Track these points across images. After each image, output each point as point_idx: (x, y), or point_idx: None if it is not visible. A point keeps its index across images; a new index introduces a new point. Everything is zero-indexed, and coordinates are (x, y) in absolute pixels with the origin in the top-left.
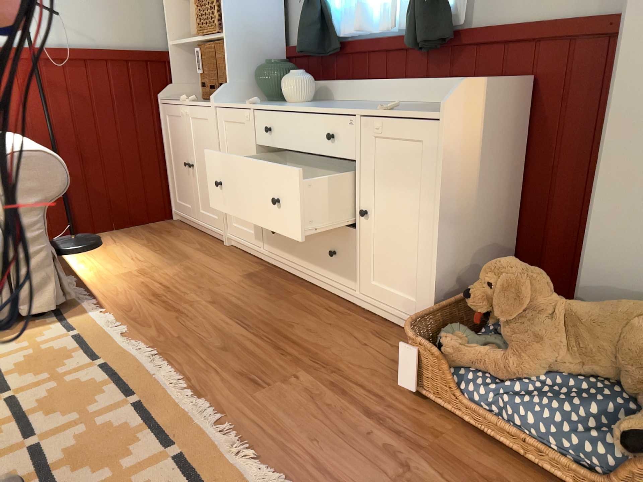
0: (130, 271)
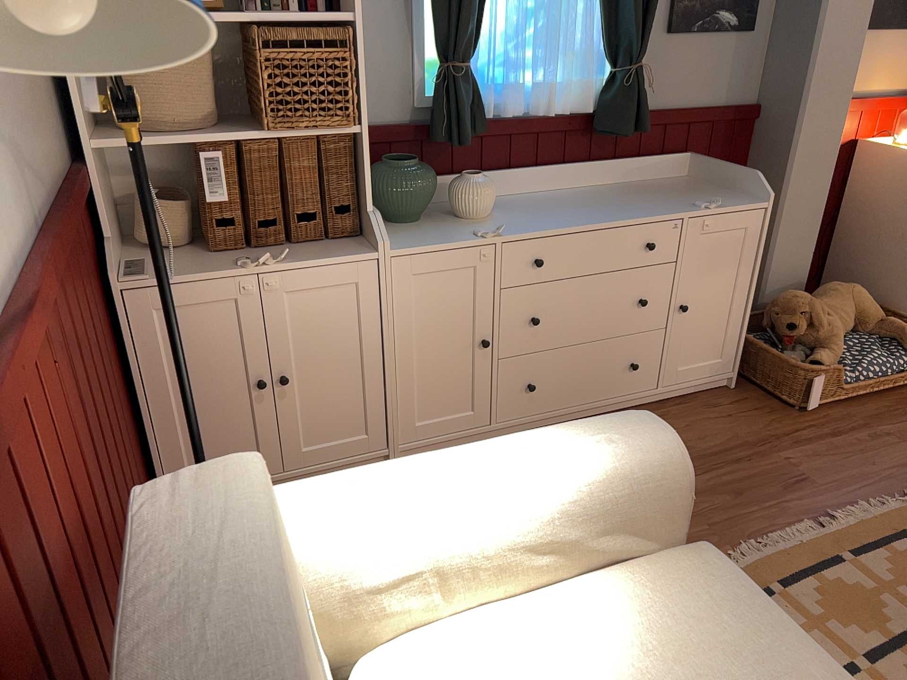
0: None
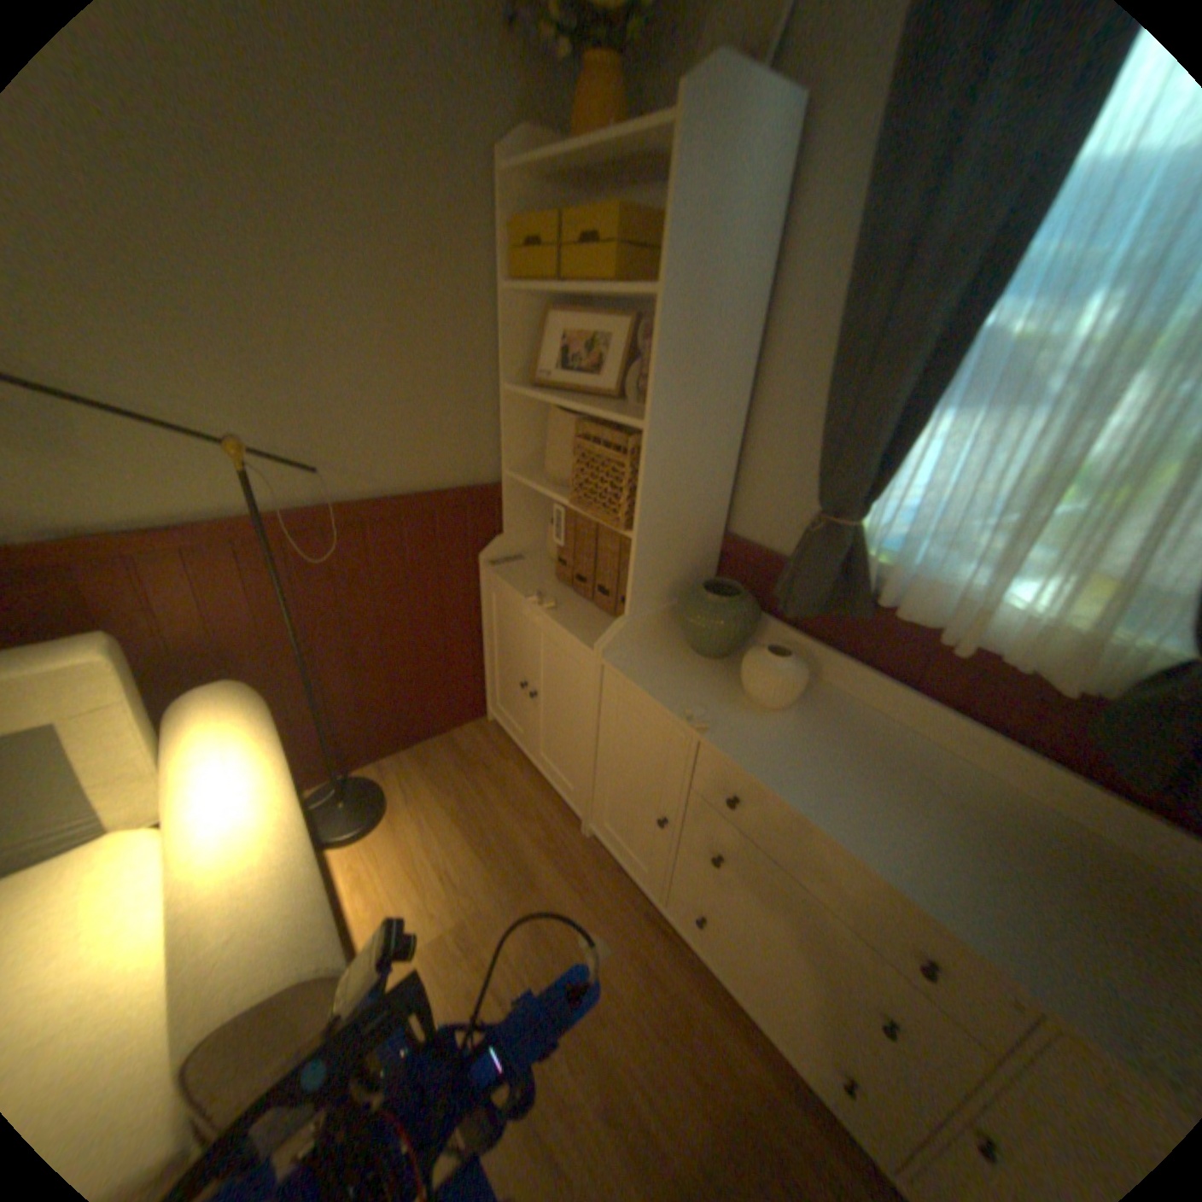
0: (443, 935)
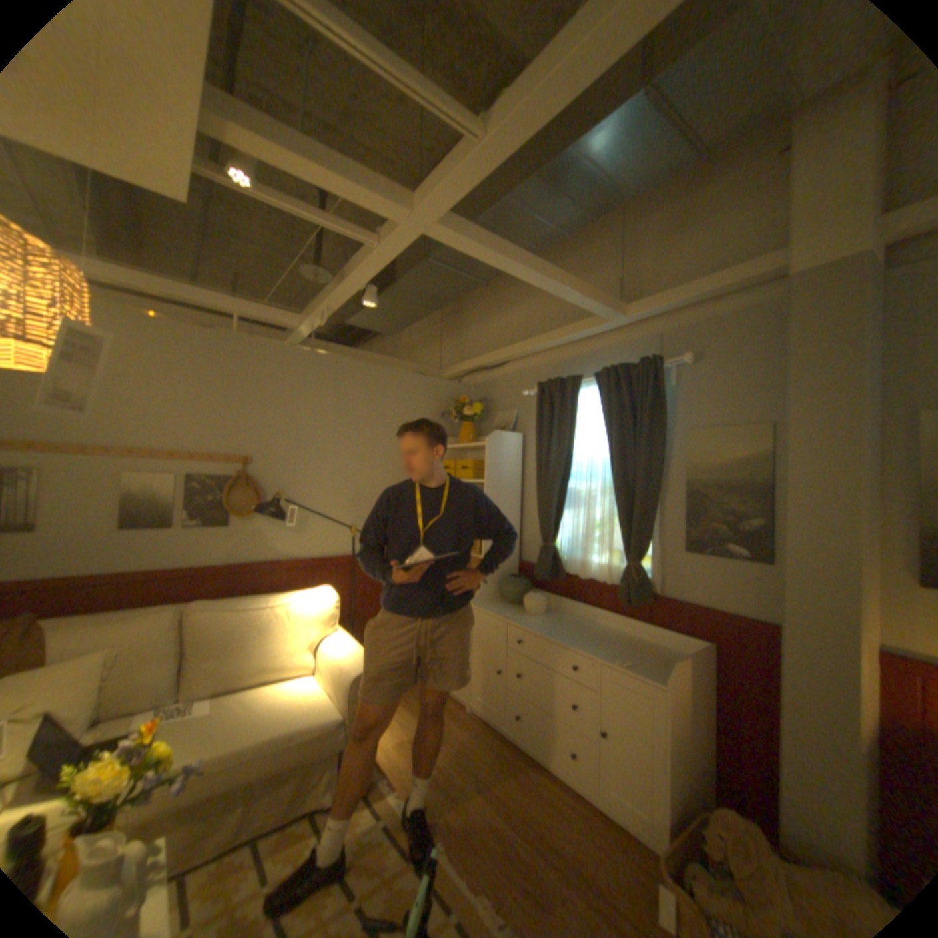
0: (402, 743)
